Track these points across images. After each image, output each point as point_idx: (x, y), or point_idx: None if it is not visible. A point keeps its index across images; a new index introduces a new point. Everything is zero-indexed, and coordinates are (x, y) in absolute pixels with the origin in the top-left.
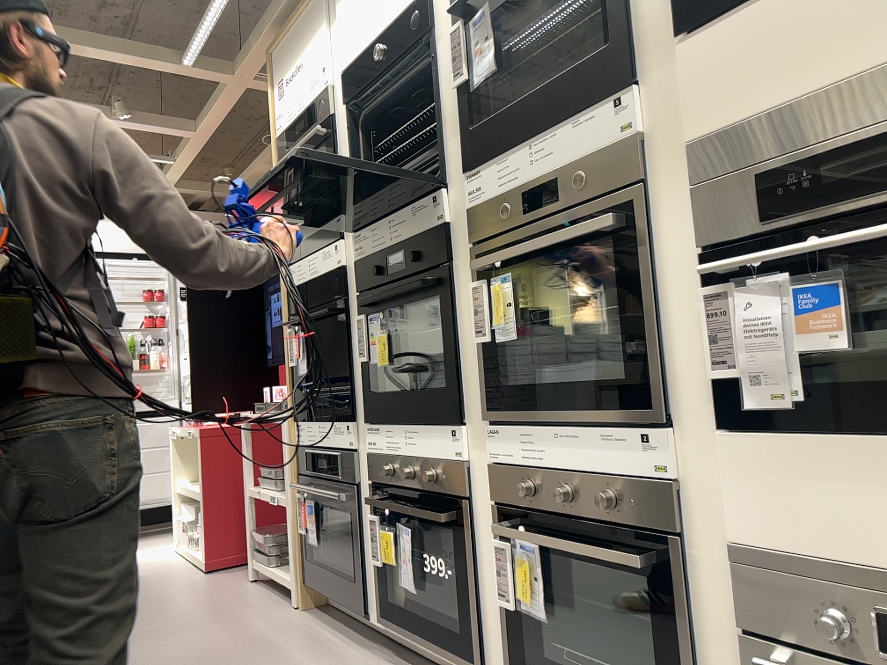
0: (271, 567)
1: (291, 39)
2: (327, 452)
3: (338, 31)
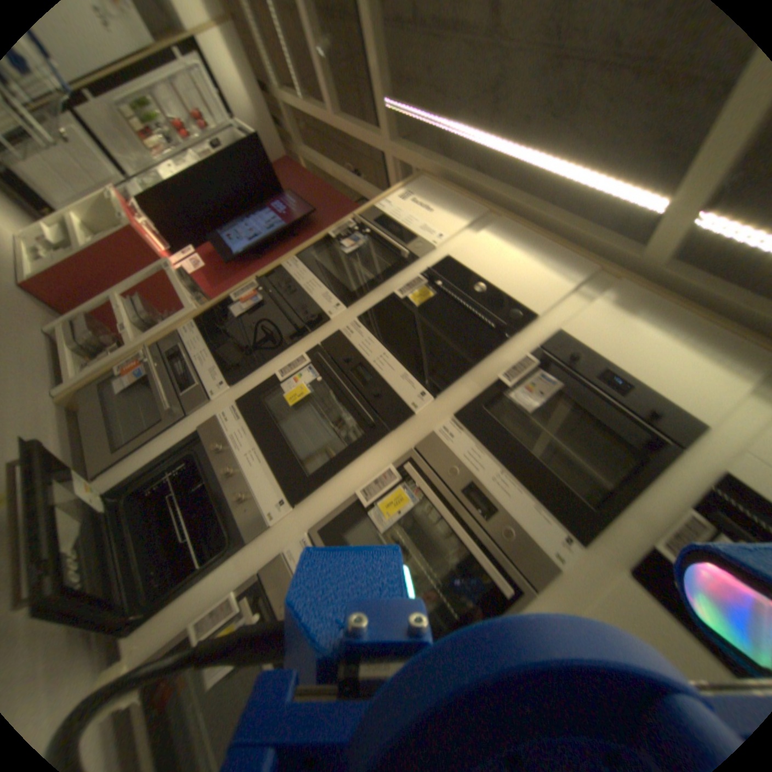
0: (66, 343)
1: (441, 193)
2: (189, 365)
3: (471, 241)
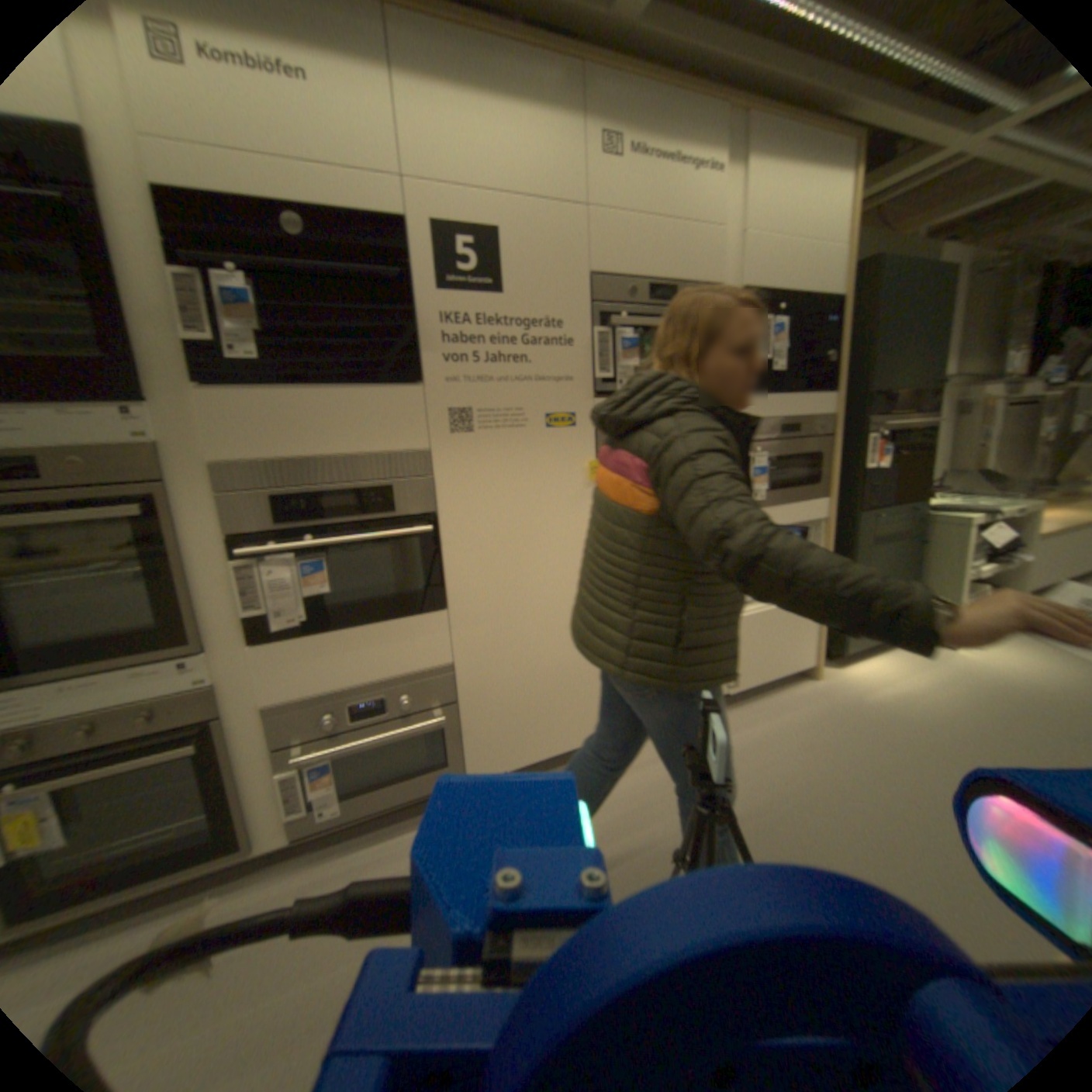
0: None
1: None
2: None
3: None
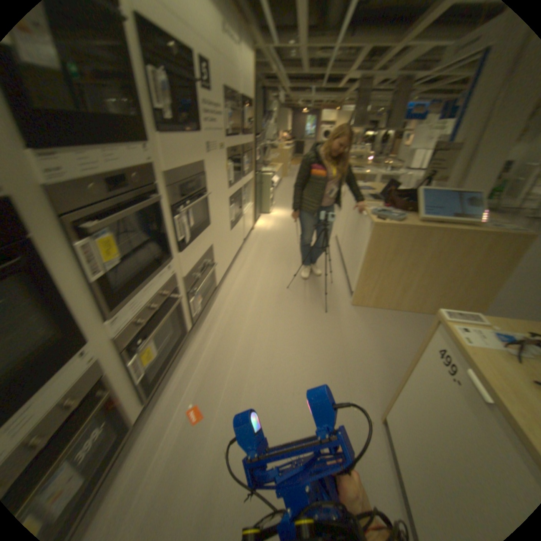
0: None
1: None
2: None
3: None
